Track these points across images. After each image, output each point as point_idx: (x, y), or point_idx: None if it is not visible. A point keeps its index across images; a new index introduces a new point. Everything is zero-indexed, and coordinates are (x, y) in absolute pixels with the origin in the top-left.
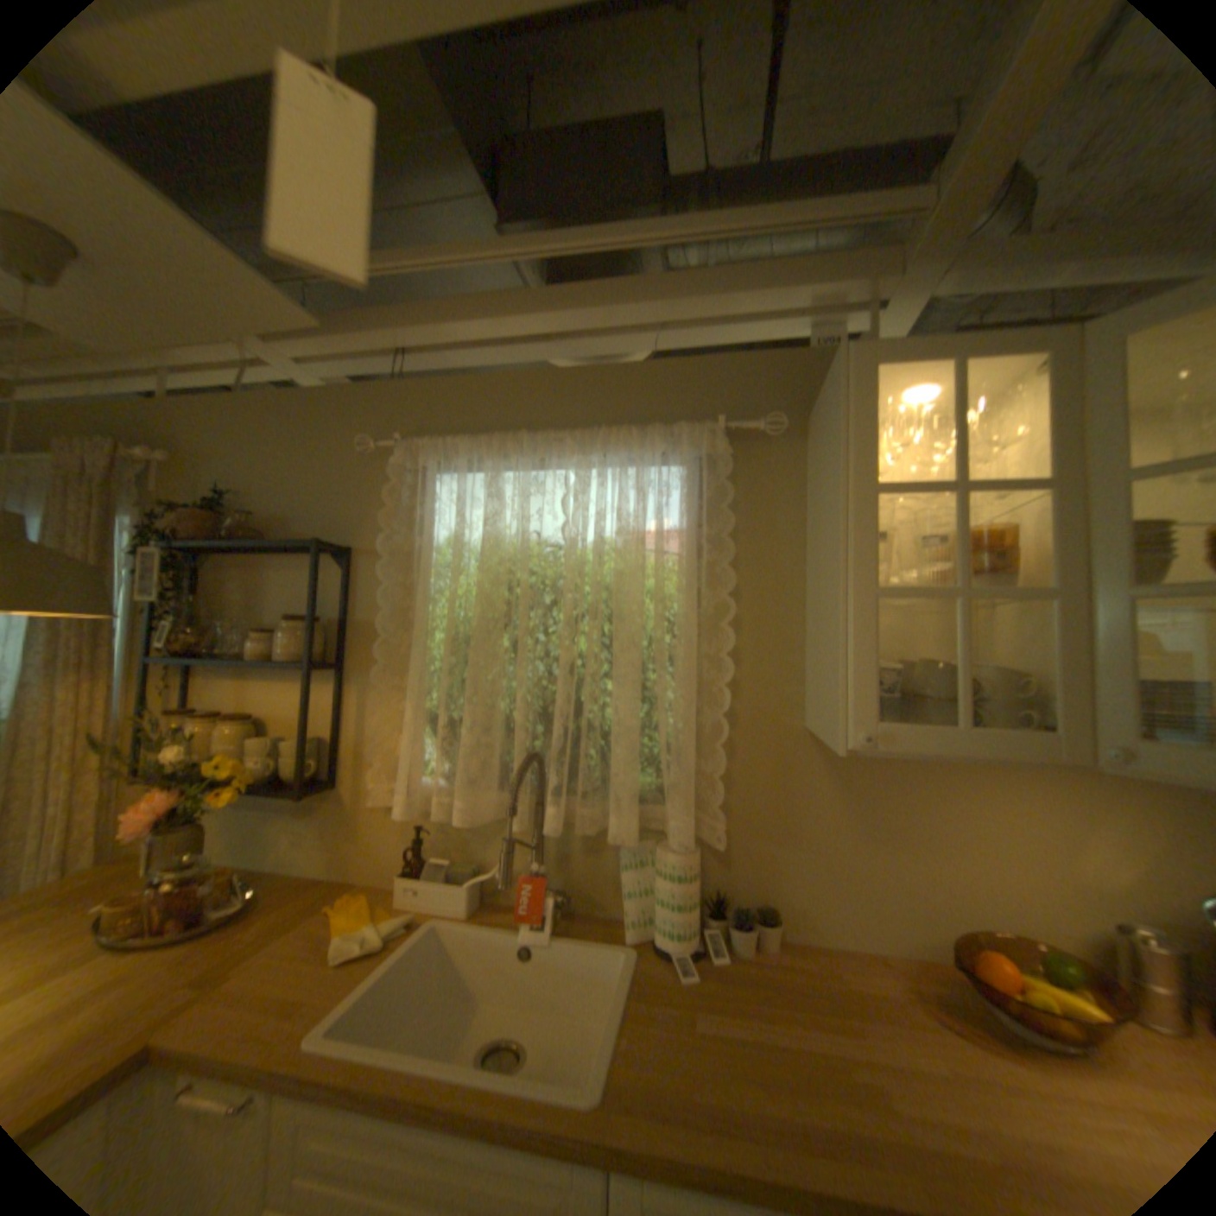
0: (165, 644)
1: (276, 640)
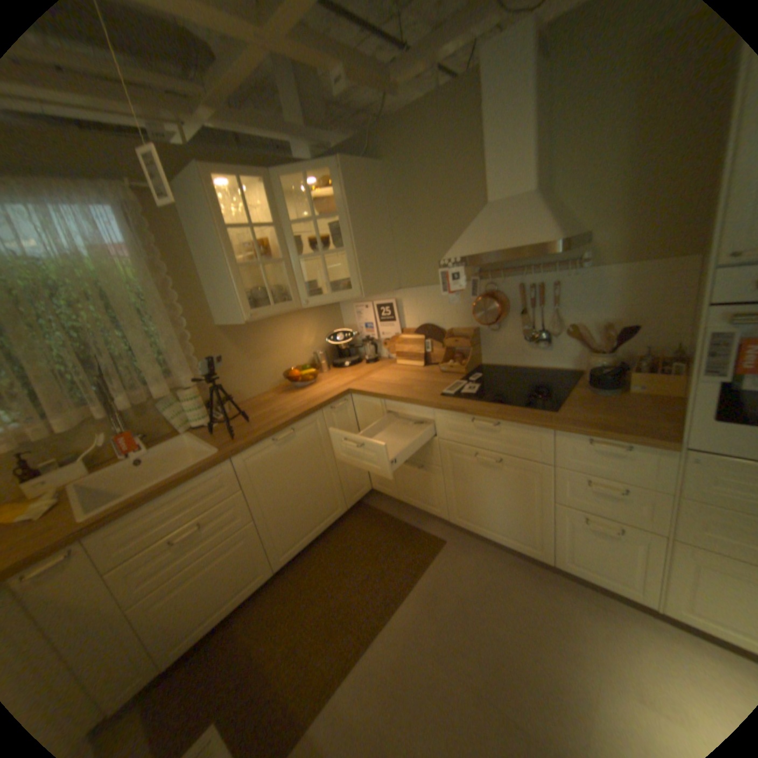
0: None
1: None
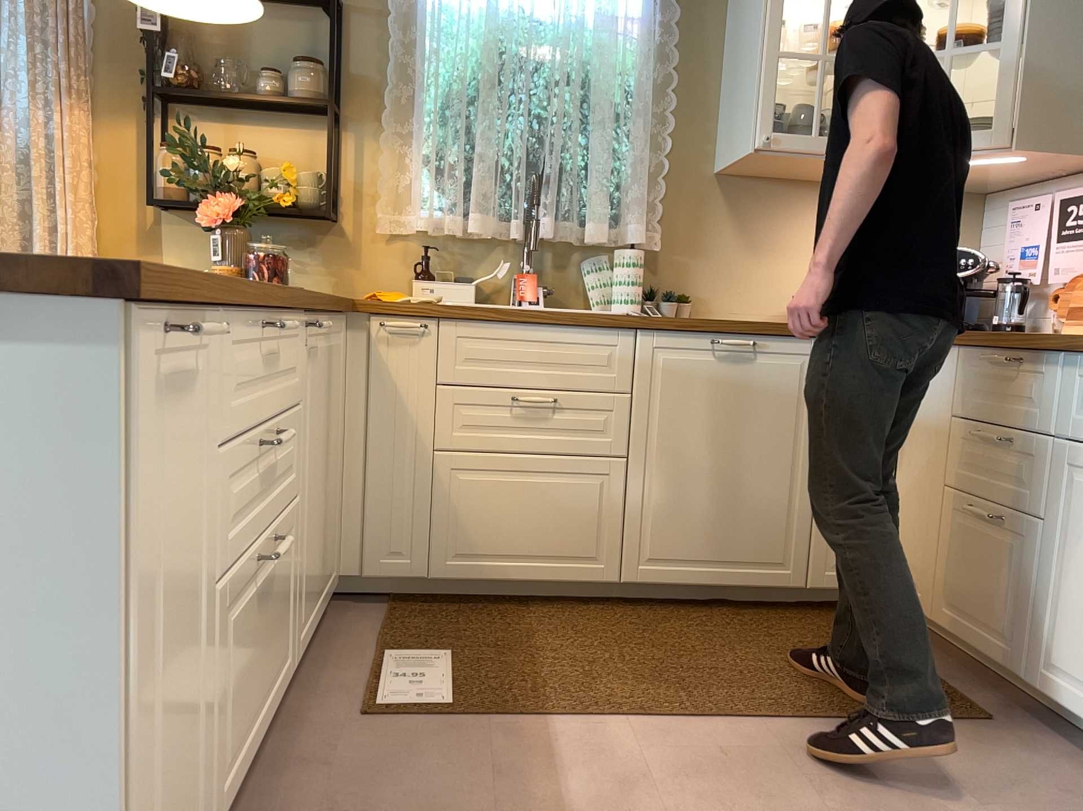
0: (175, 78)
1: (293, 82)
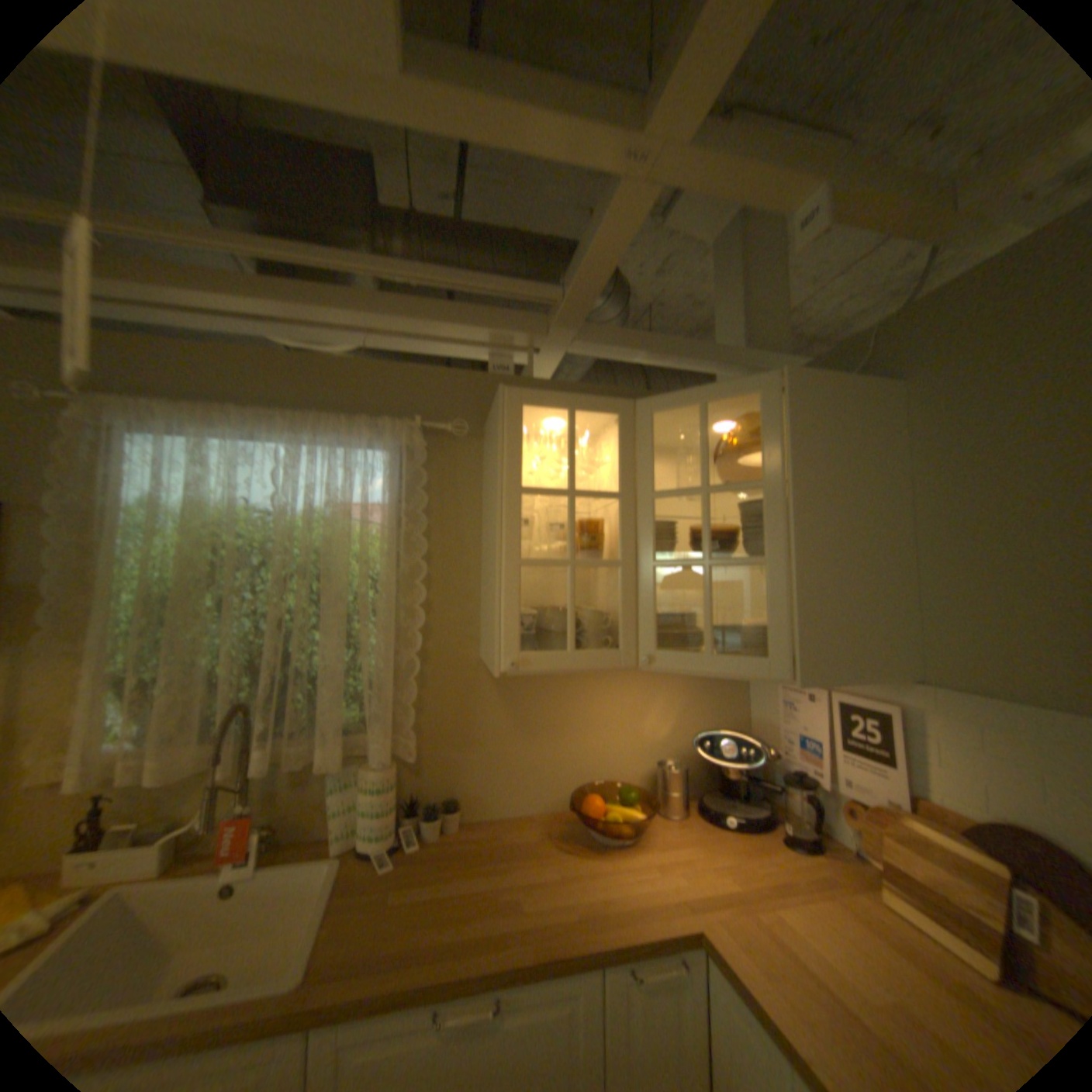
0: None
1: None
